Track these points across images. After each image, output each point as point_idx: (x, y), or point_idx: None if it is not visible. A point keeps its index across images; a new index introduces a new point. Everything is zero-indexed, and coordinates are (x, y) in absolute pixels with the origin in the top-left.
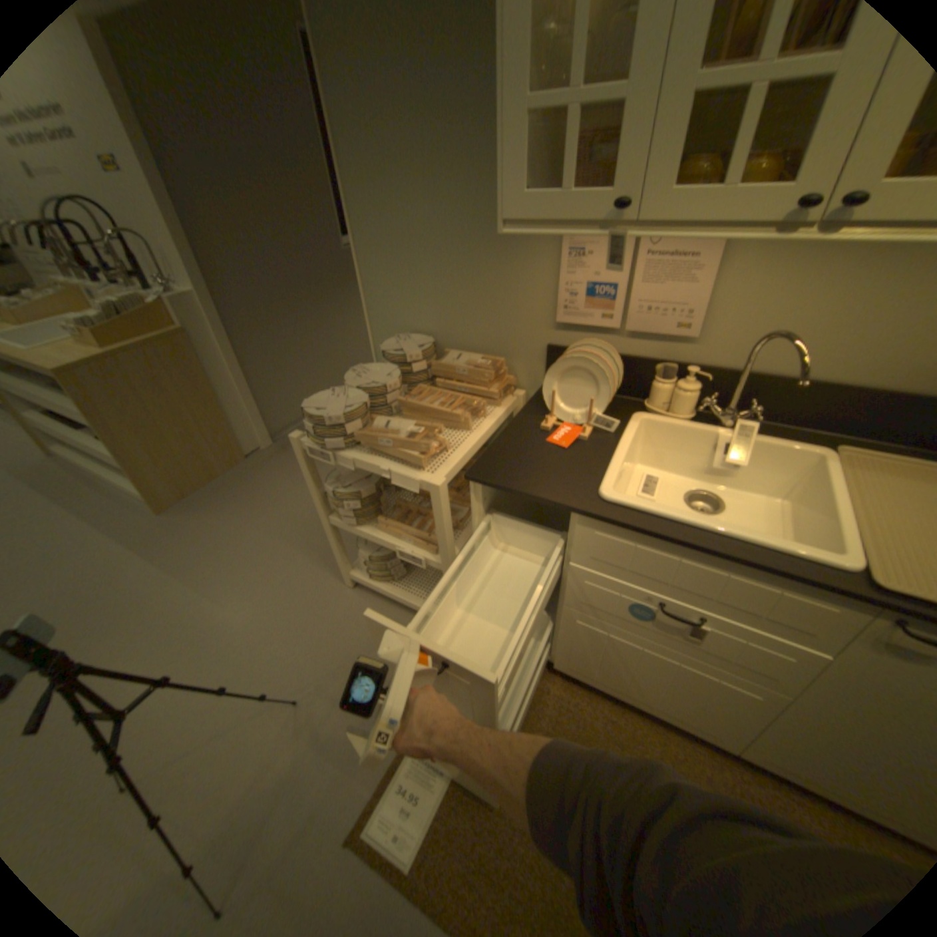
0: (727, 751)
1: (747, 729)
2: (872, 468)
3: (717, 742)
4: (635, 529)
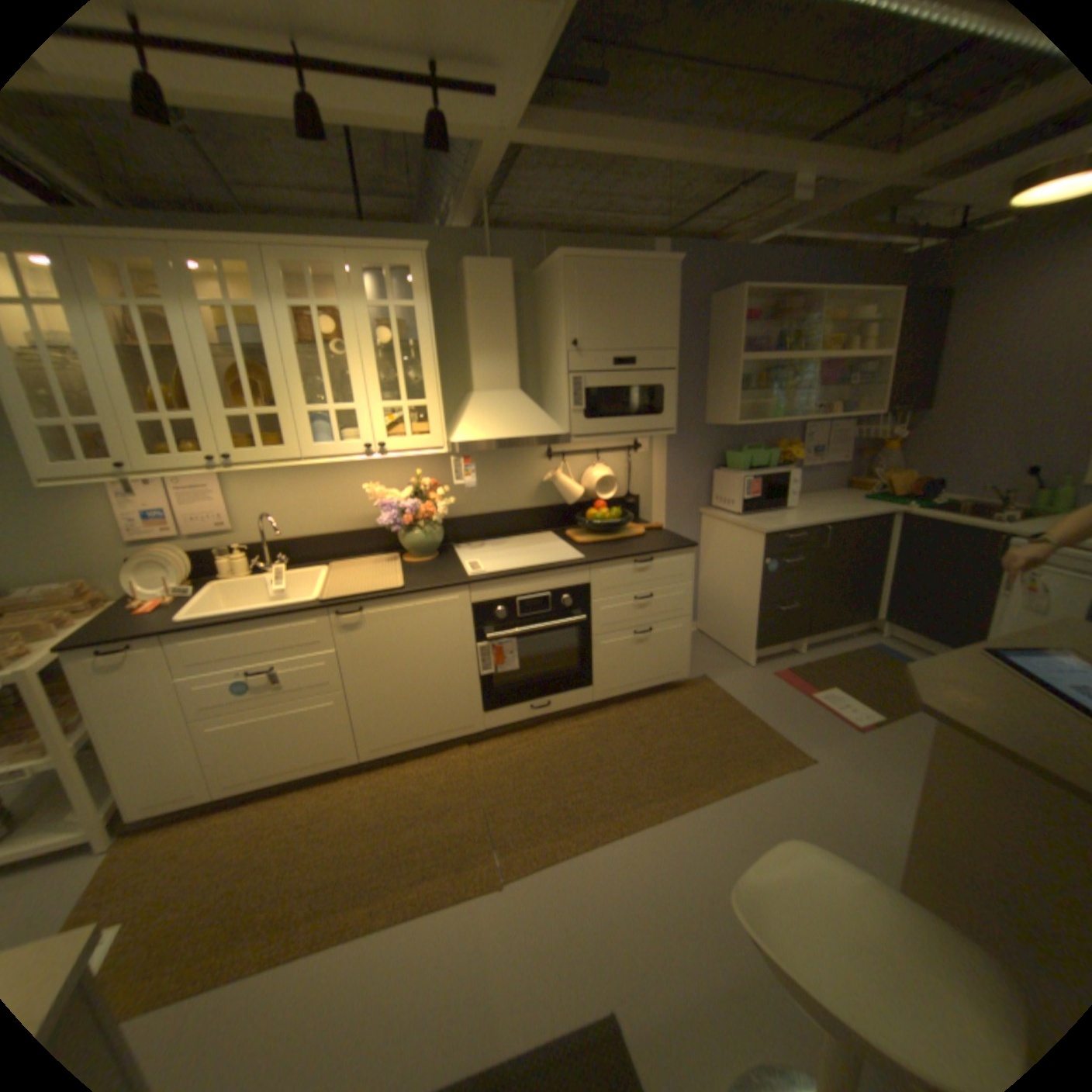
0: (352, 765)
1: (345, 734)
2: (344, 568)
3: (343, 763)
4: (199, 627)
